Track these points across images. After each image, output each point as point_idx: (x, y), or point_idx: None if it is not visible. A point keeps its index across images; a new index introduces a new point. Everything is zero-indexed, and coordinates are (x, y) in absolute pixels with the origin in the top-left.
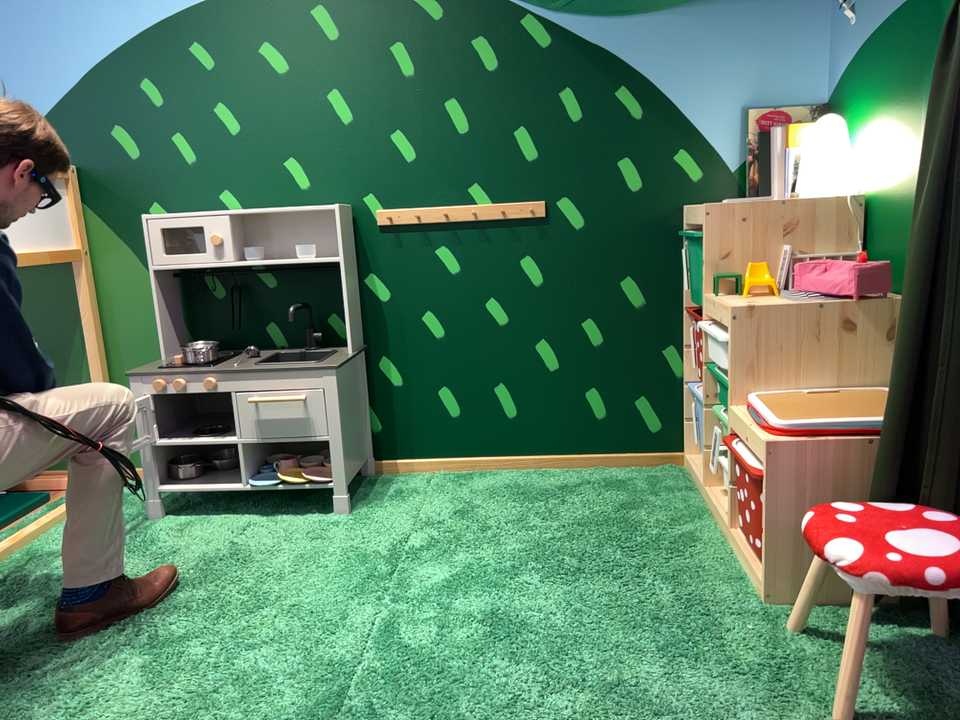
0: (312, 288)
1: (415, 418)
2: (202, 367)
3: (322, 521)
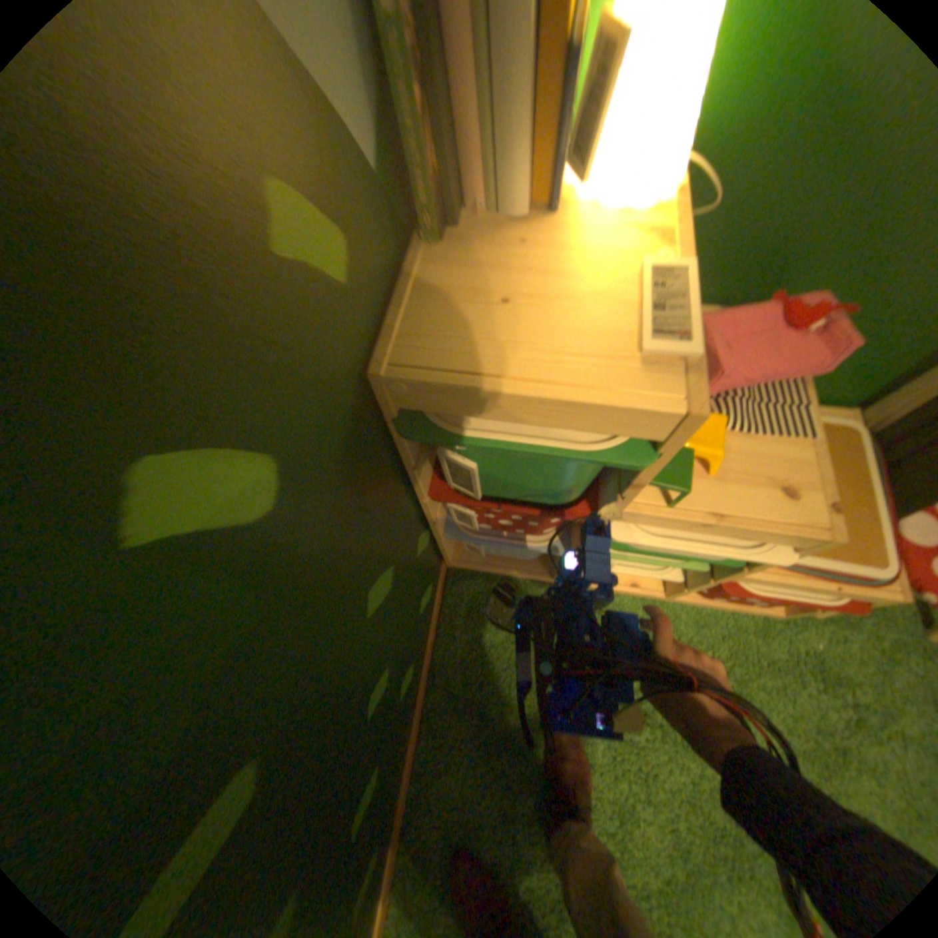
0: None
1: None
2: None
3: None
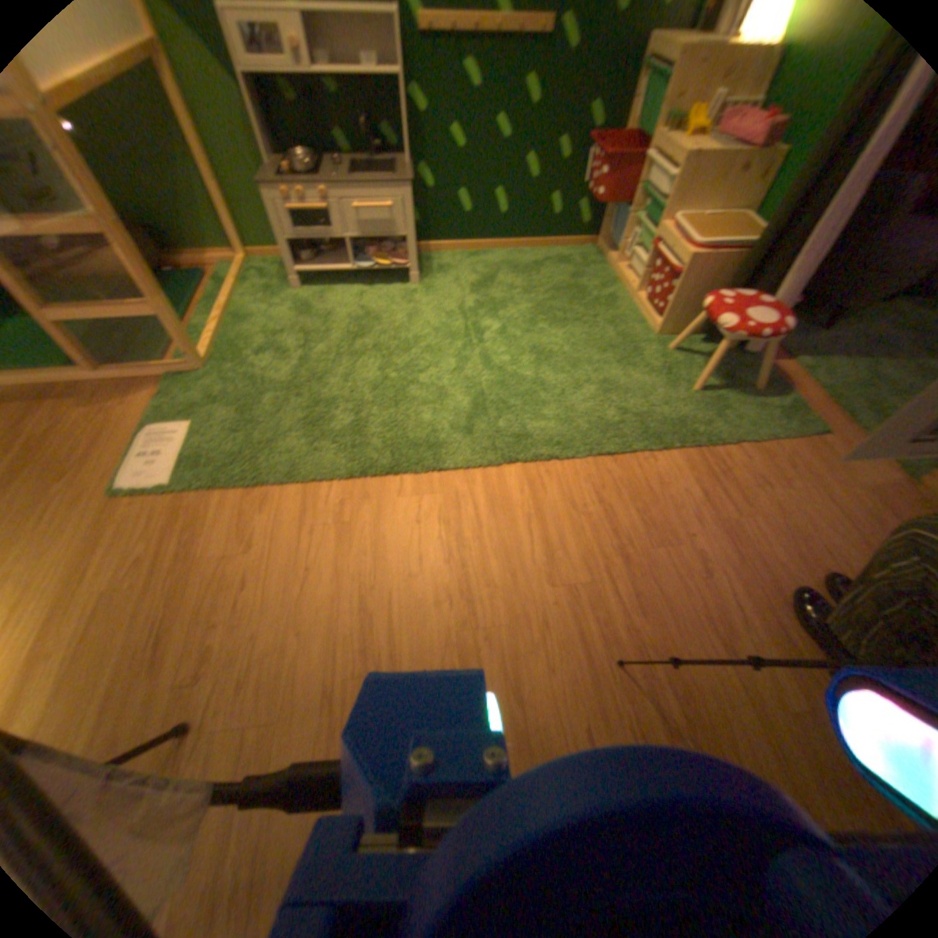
0: (364, 95)
1: (439, 210)
2: (305, 174)
3: (402, 288)
